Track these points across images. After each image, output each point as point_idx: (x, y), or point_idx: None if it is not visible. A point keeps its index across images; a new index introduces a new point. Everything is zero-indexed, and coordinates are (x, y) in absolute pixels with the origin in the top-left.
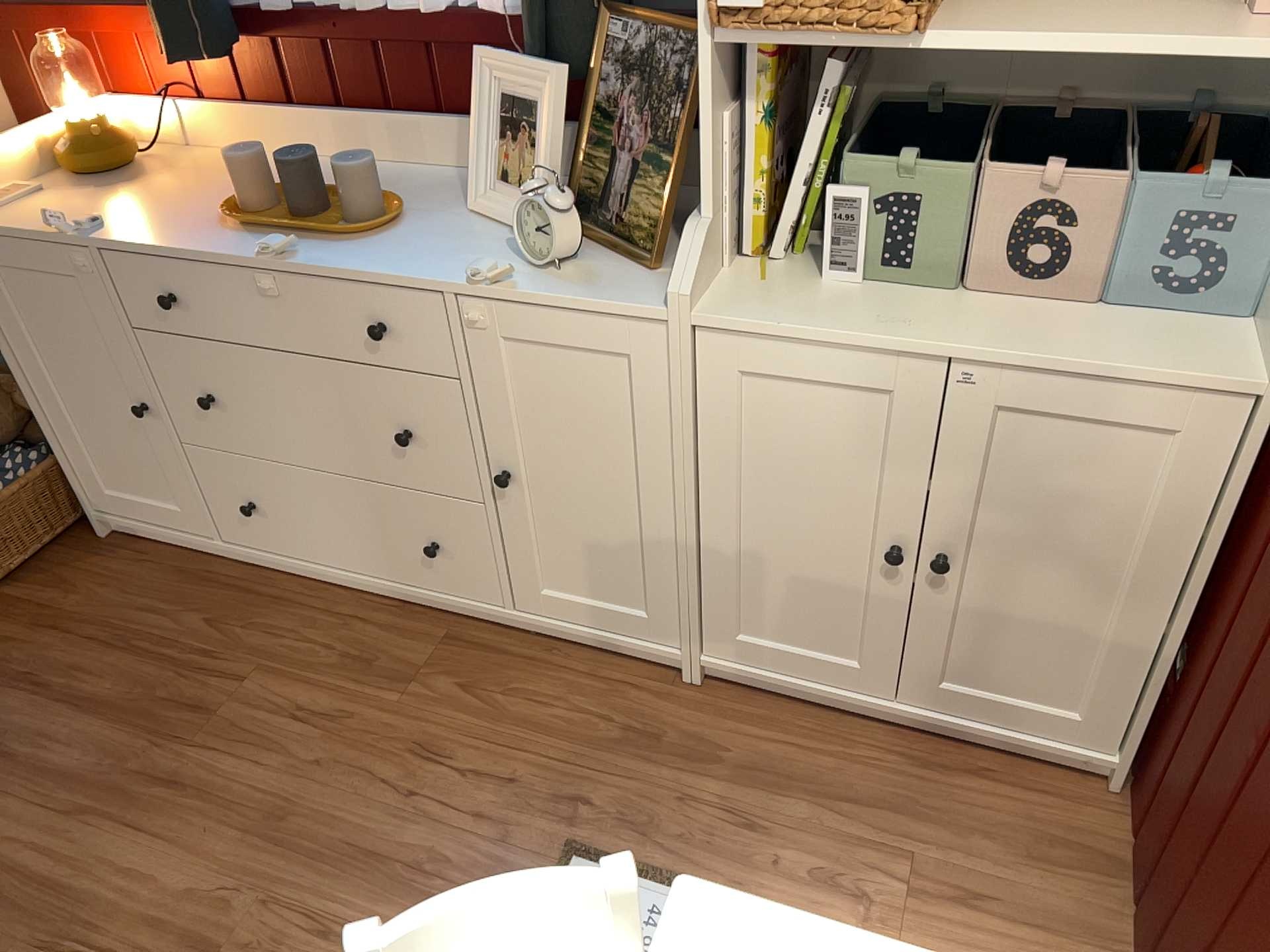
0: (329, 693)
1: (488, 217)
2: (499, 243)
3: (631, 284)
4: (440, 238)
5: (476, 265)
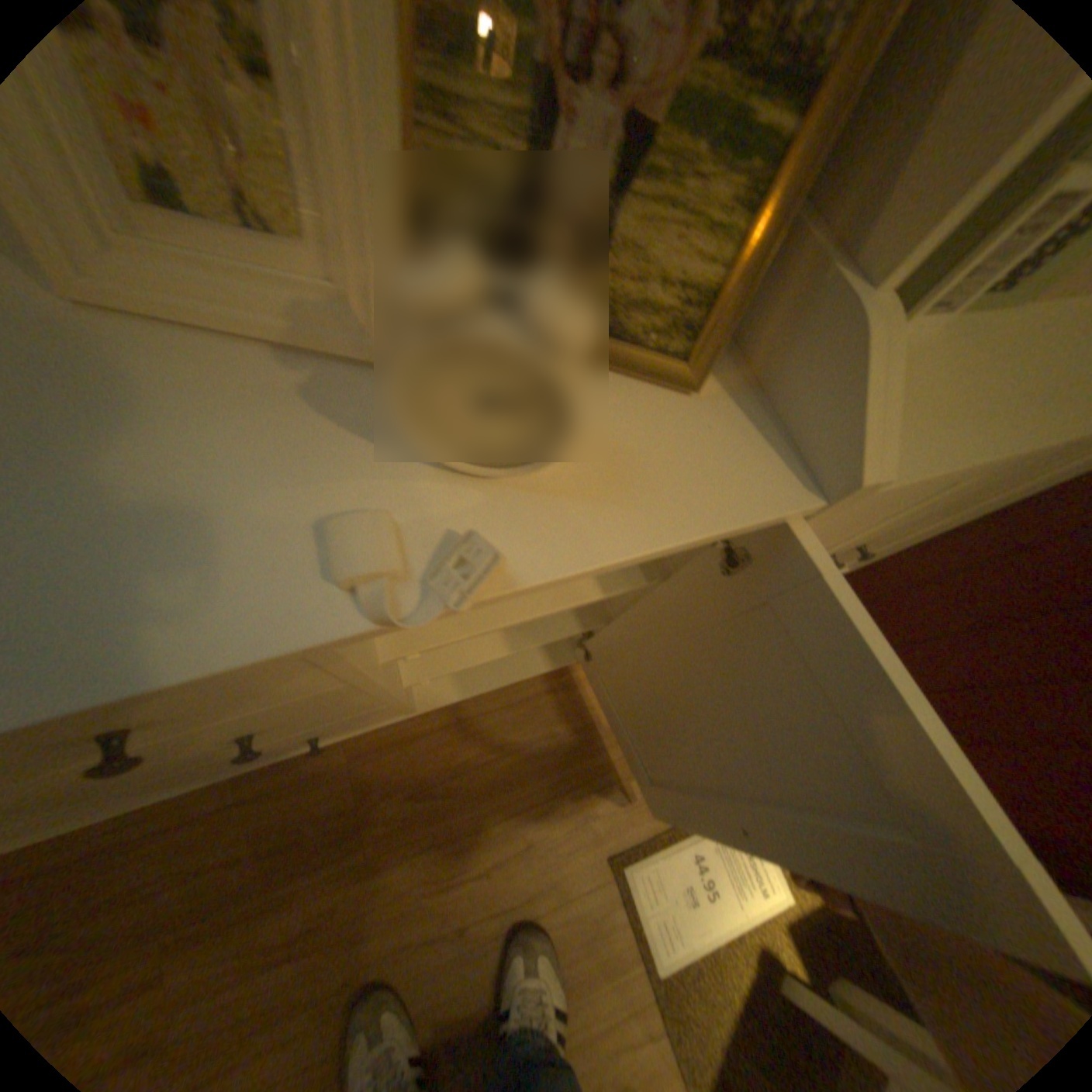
0: (283, 911)
1: (168, 319)
2: (296, 414)
3: (705, 461)
4: (98, 452)
5: (362, 561)
